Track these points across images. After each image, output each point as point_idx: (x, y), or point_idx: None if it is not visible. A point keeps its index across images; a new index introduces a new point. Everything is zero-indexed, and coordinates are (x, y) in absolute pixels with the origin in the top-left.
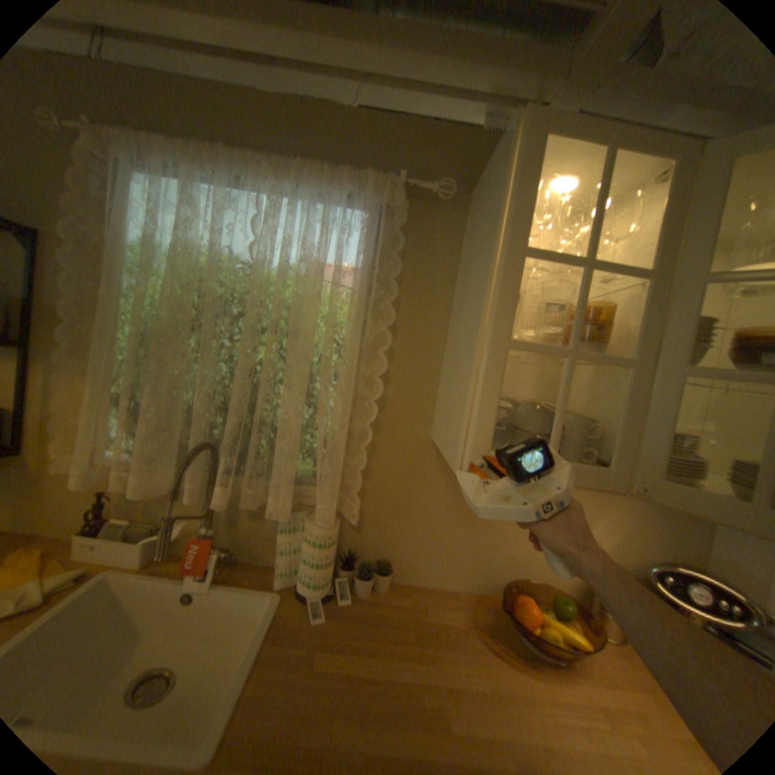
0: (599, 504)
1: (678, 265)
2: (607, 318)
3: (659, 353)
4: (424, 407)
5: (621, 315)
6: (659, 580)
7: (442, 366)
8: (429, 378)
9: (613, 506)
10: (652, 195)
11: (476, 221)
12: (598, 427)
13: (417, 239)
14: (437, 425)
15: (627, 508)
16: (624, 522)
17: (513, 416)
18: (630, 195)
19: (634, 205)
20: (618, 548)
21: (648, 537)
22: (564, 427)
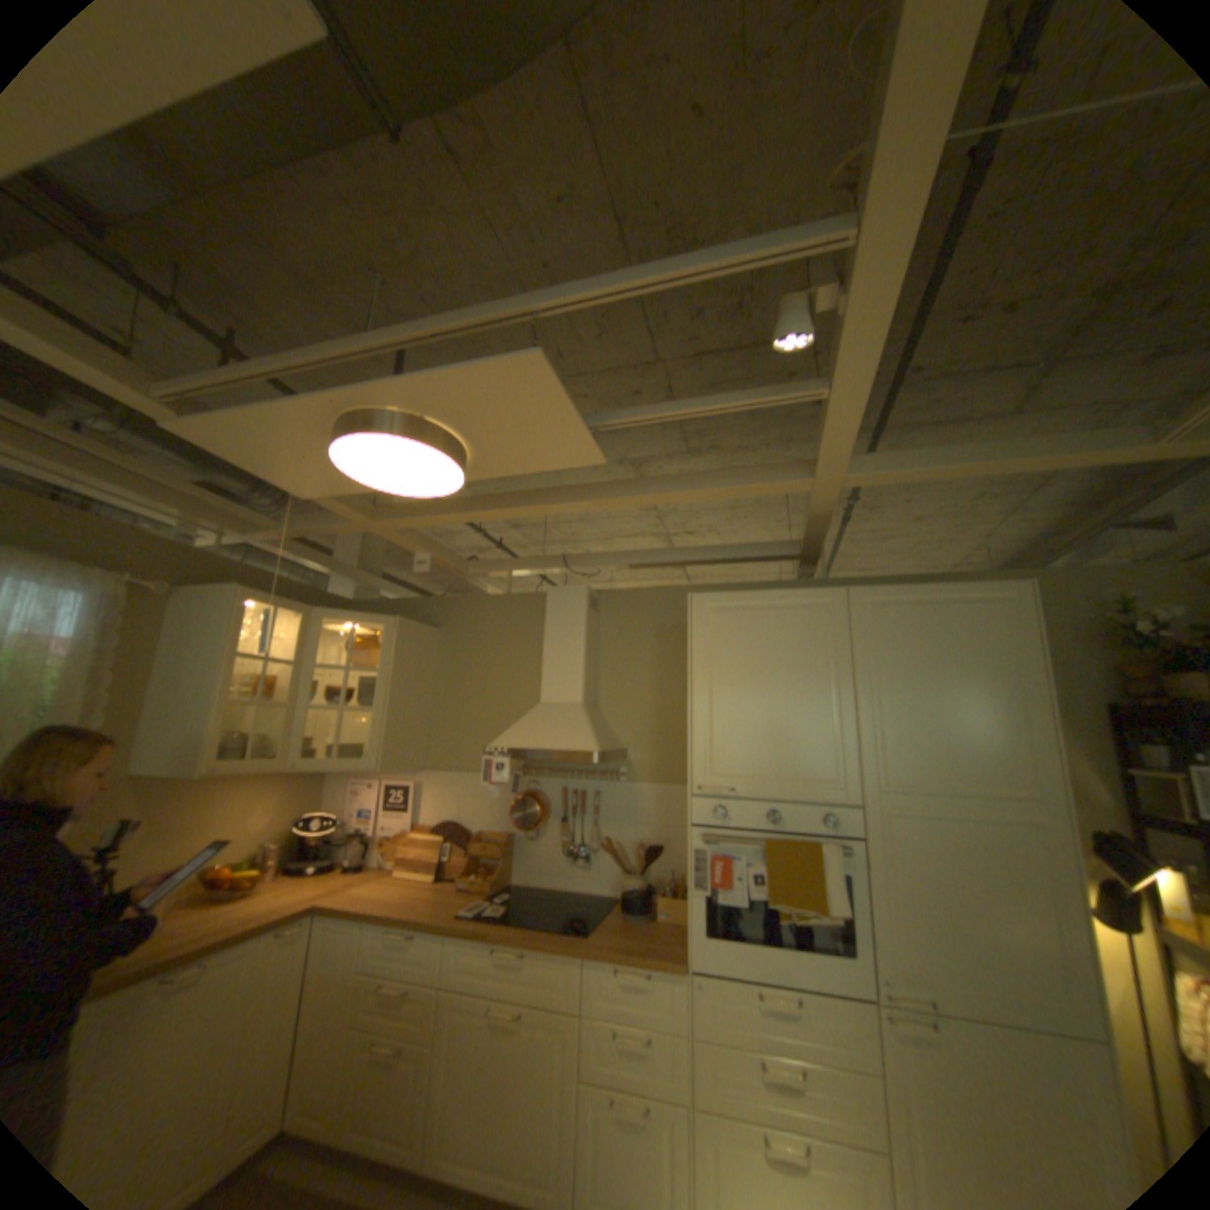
0: (254, 800)
1: (300, 661)
2: (265, 680)
3: (293, 701)
4: (118, 754)
5: (273, 680)
6: (292, 833)
7: (137, 718)
8: (124, 730)
9: (262, 799)
10: (288, 622)
11: (179, 615)
12: (262, 744)
13: (119, 619)
14: (135, 767)
15: (271, 798)
16: (269, 808)
17: (220, 744)
18: (276, 614)
19: (278, 621)
20: (266, 828)
21: (283, 814)
22: (248, 746)
